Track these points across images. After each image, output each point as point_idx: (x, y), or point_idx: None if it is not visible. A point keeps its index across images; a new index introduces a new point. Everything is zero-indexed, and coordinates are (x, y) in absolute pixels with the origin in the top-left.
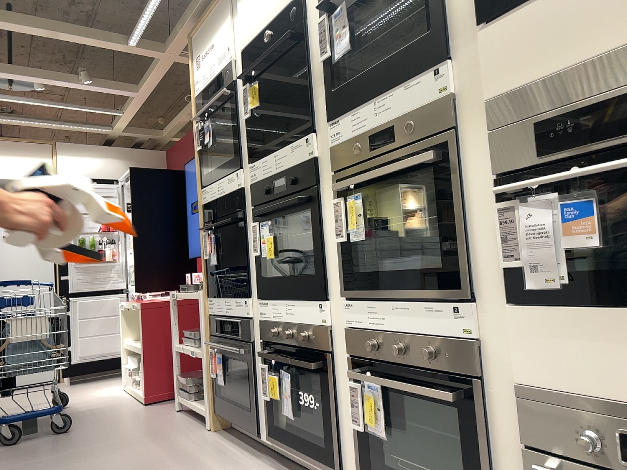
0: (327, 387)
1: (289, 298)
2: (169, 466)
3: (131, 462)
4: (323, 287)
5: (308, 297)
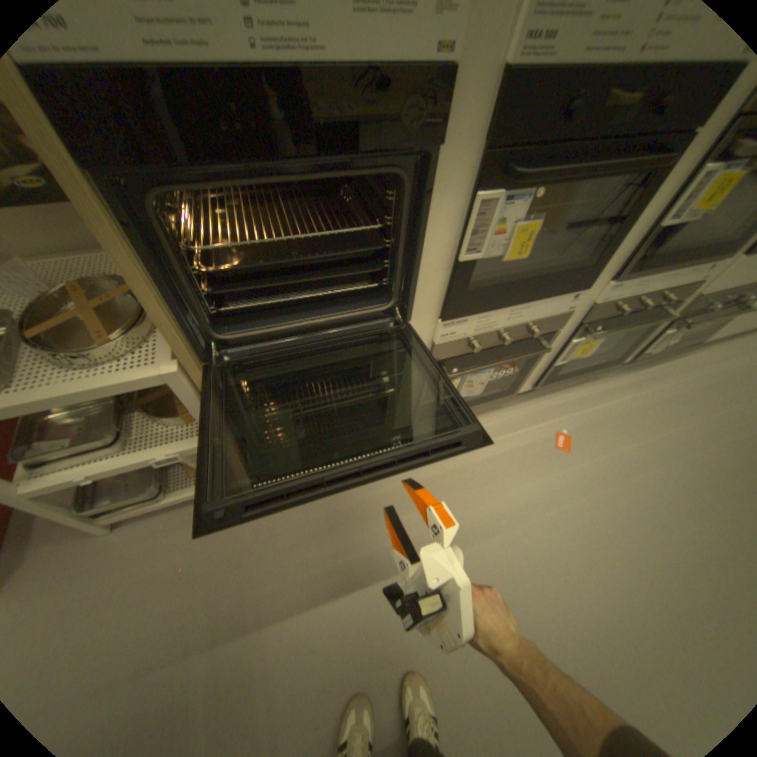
0: (534, 354)
1: (523, 300)
2: (358, 539)
3: (318, 596)
4: (594, 276)
5: (562, 291)
